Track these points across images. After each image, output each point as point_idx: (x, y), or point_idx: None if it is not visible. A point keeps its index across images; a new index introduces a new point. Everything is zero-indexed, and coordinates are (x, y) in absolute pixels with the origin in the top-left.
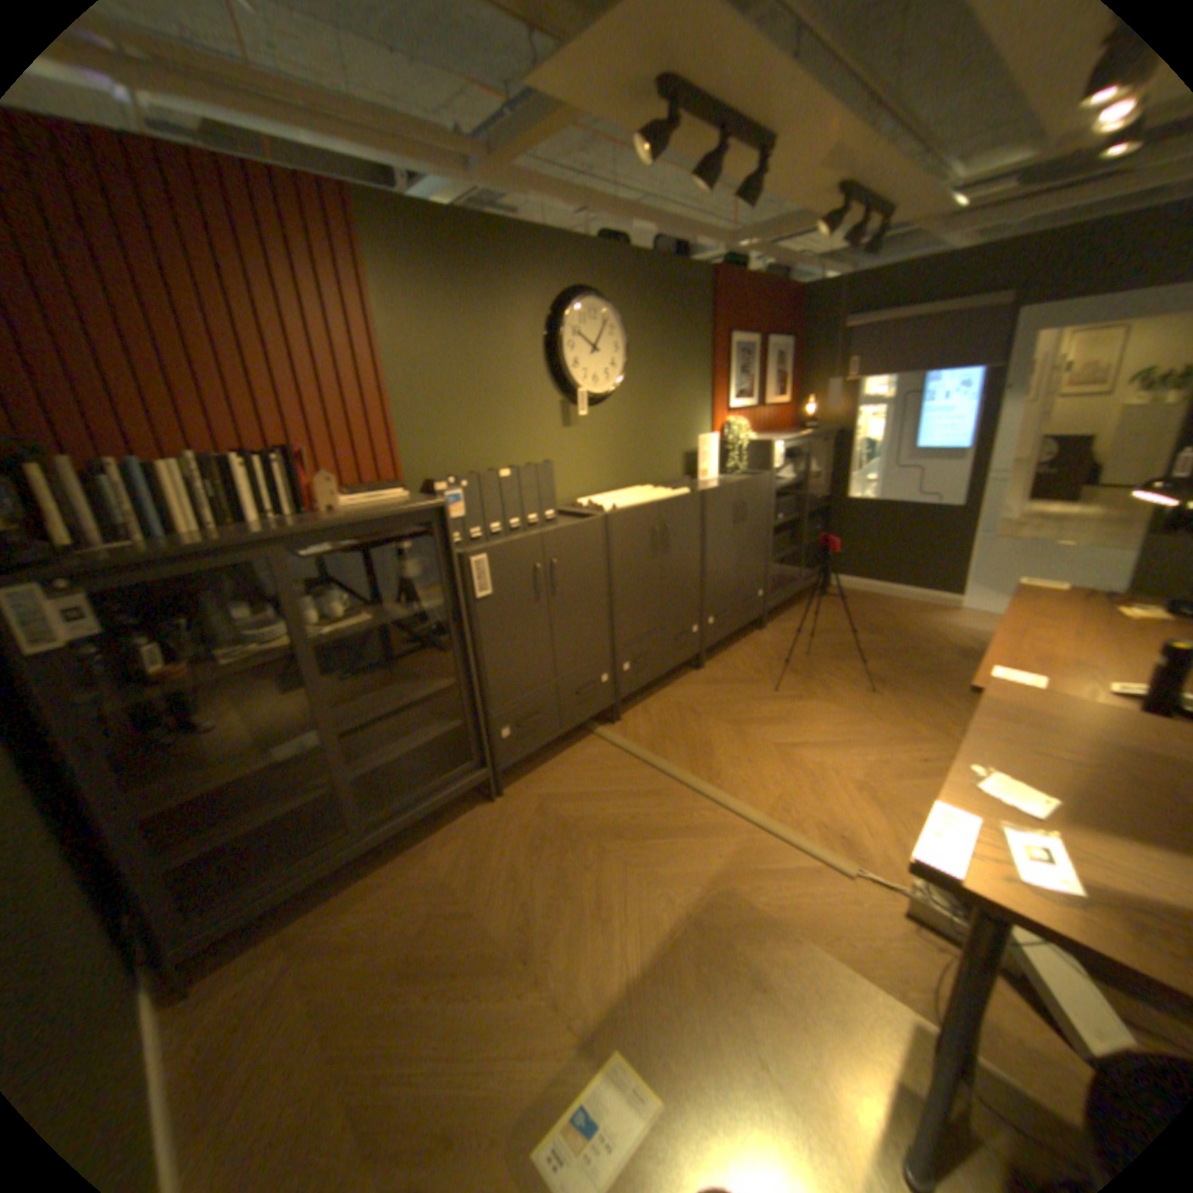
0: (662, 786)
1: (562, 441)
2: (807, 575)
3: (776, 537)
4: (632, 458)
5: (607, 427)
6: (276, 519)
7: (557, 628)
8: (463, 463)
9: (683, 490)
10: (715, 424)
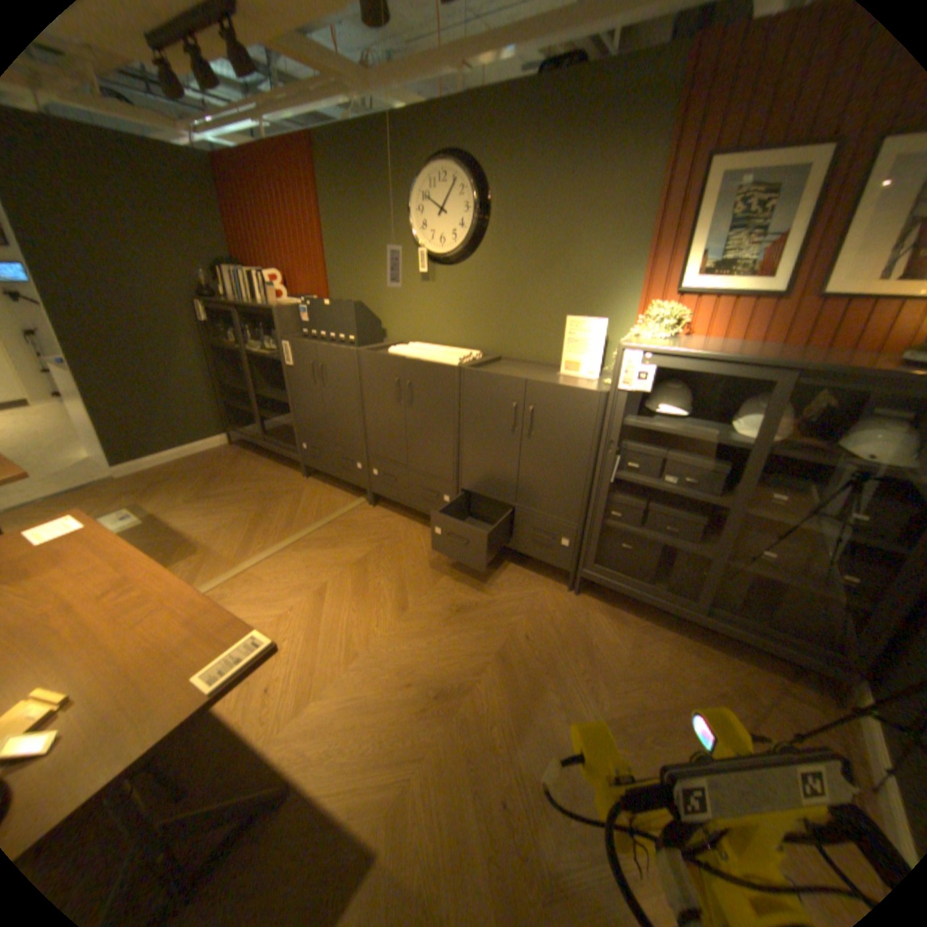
0: (294, 528)
1: (421, 293)
2: (741, 620)
3: (661, 507)
4: (493, 323)
5: (466, 287)
6: (262, 301)
7: (328, 409)
8: (358, 295)
9: (457, 362)
10: (644, 308)
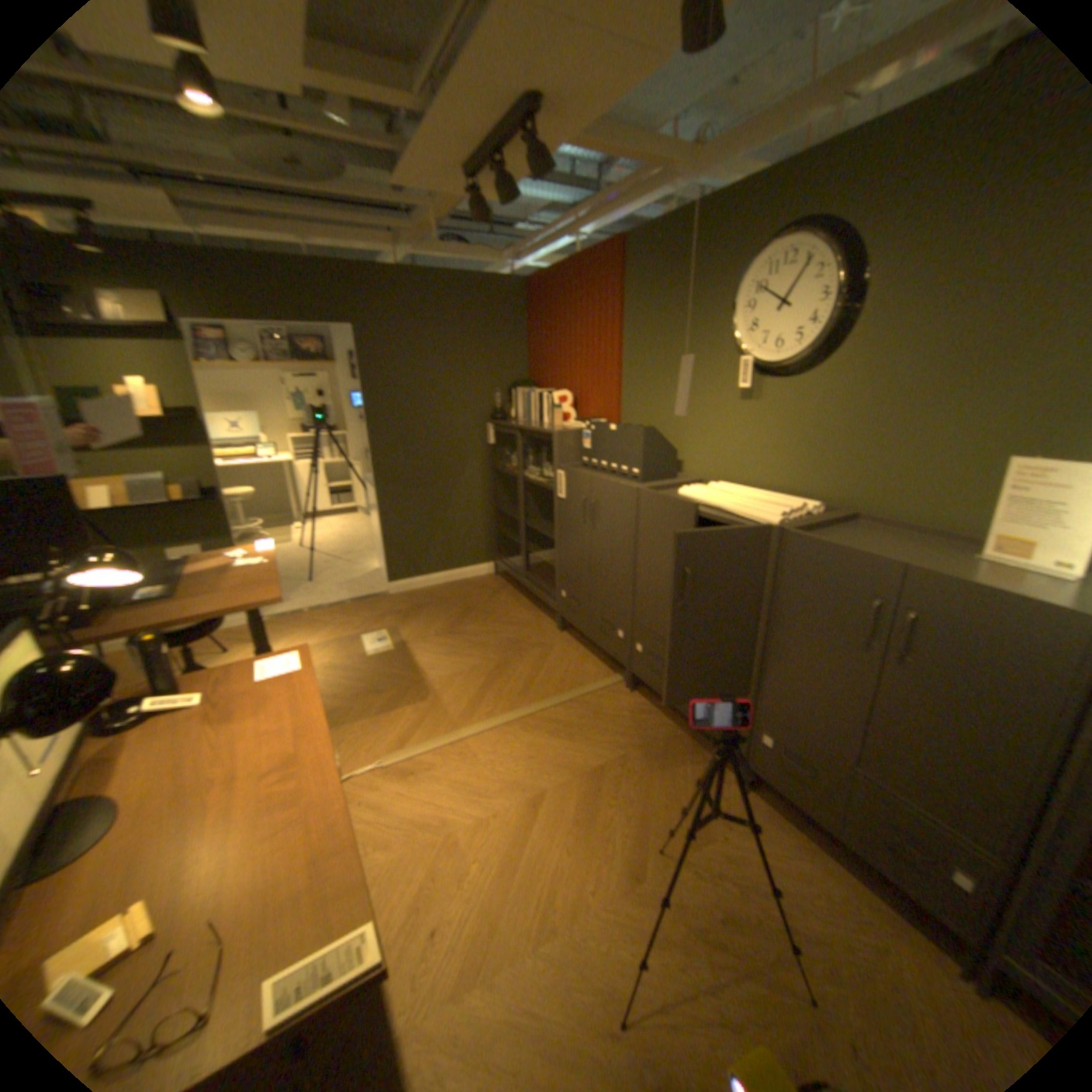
0: (529, 697)
1: (737, 415)
2: None
3: None
4: (849, 461)
5: (808, 407)
6: (547, 425)
7: (593, 556)
8: (653, 418)
9: (777, 518)
10: None
